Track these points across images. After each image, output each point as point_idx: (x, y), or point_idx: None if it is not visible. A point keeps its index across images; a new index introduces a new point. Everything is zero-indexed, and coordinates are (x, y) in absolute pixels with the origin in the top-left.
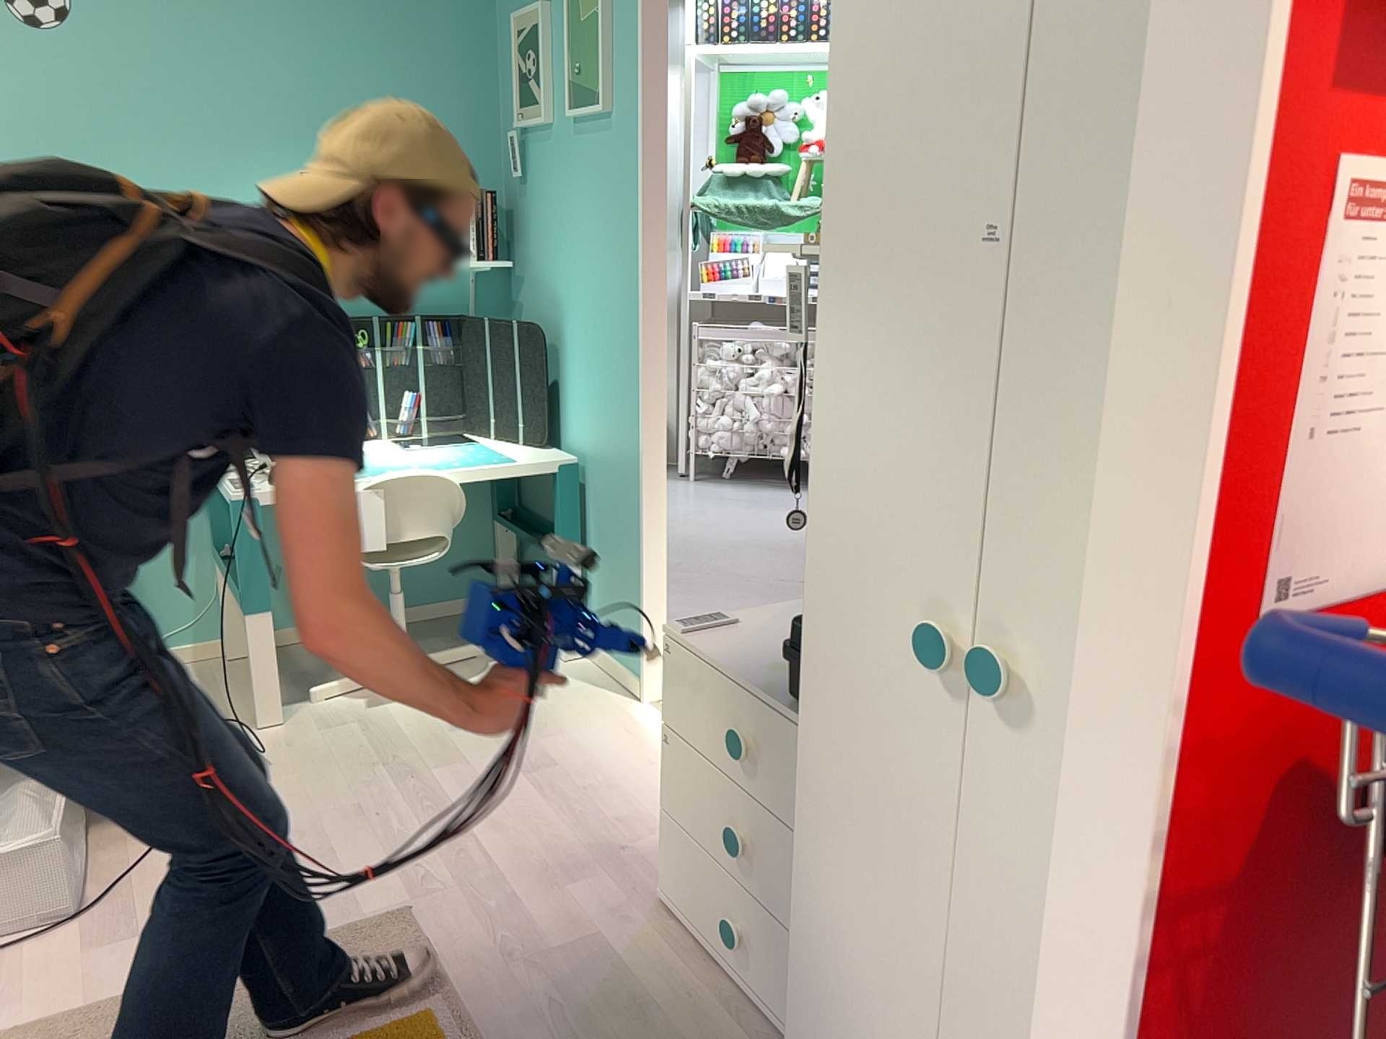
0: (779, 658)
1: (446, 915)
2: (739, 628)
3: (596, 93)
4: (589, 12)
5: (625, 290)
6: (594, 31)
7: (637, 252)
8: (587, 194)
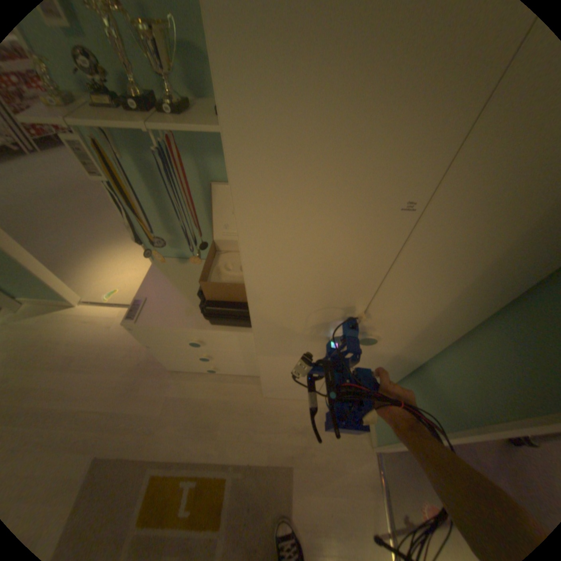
0: (183, 307)
1: (111, 444)
2: (150, 301)
3: None
4: None
5: None
6: None
7: None
8: None
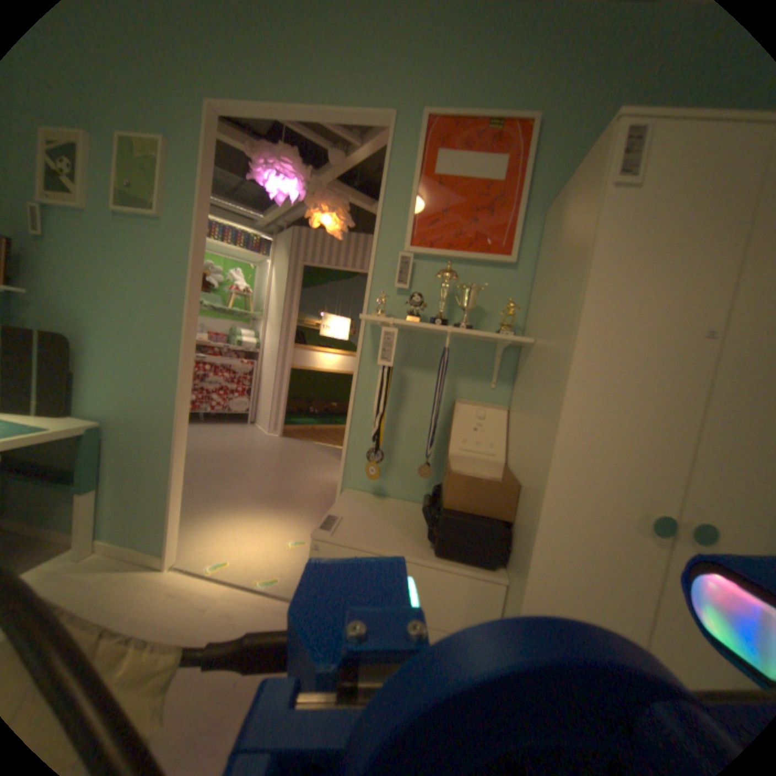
0: (392, 536)
1: None
2: (348, 523)
3: (149, 205)
4: (148, 155)
5: (167, 326)
6: (152, 168)
7: (183, 305)
8: (128, 263)
